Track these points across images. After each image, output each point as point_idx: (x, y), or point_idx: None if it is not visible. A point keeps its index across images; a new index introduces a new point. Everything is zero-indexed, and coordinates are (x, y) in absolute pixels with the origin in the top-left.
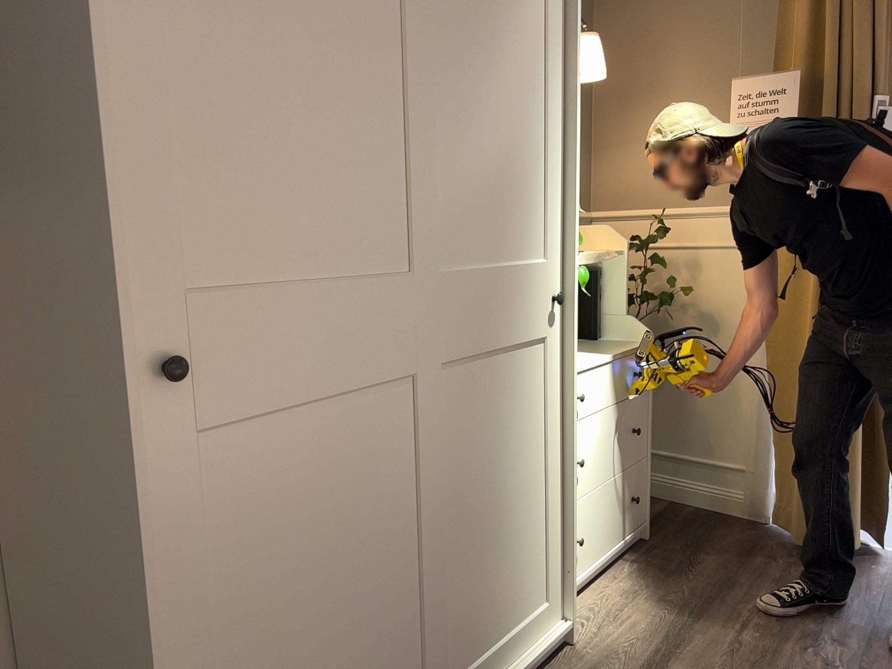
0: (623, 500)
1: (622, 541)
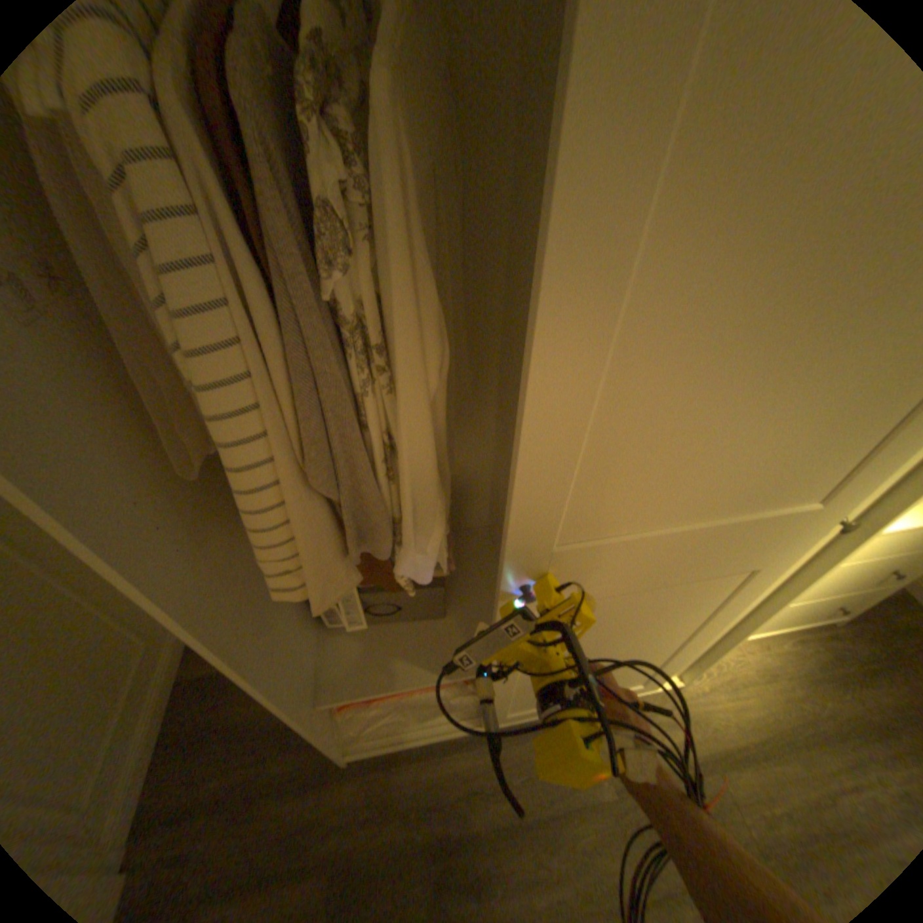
0: (824, 609)
1: (799, 627)
